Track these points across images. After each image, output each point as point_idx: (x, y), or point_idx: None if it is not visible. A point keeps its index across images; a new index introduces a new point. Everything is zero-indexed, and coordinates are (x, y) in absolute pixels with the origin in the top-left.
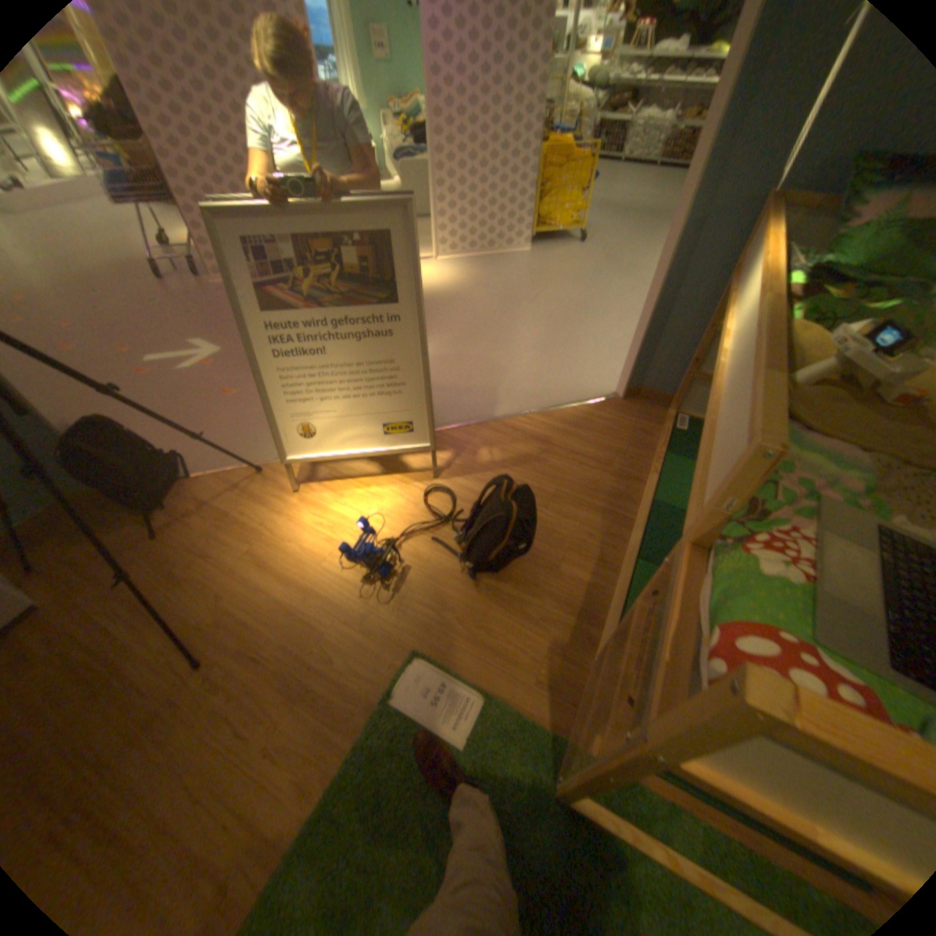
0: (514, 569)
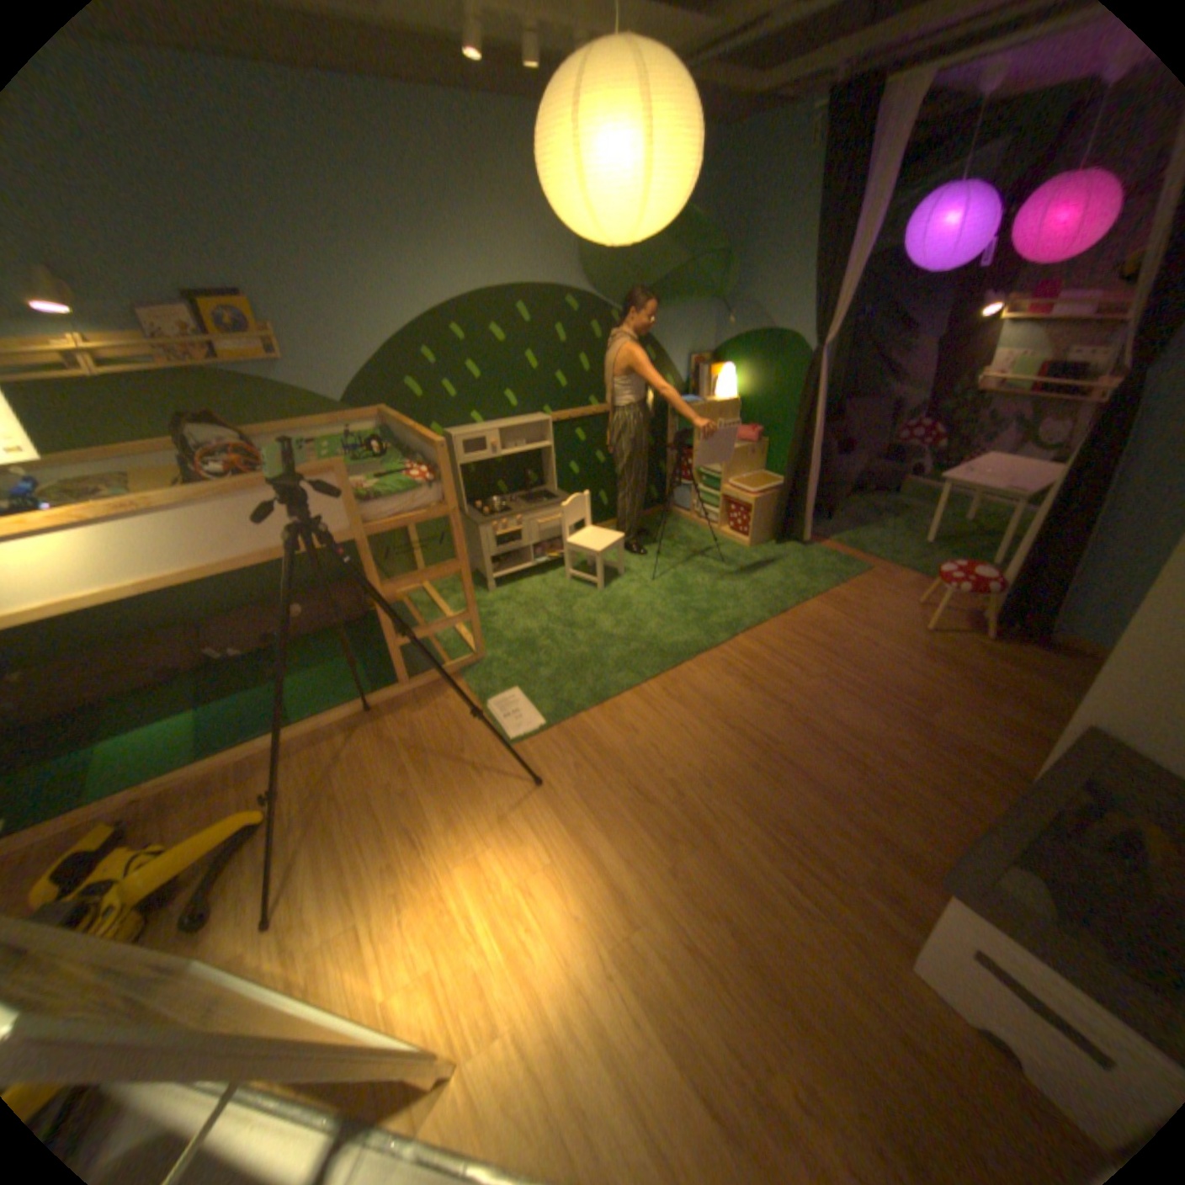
0: (378, 773)
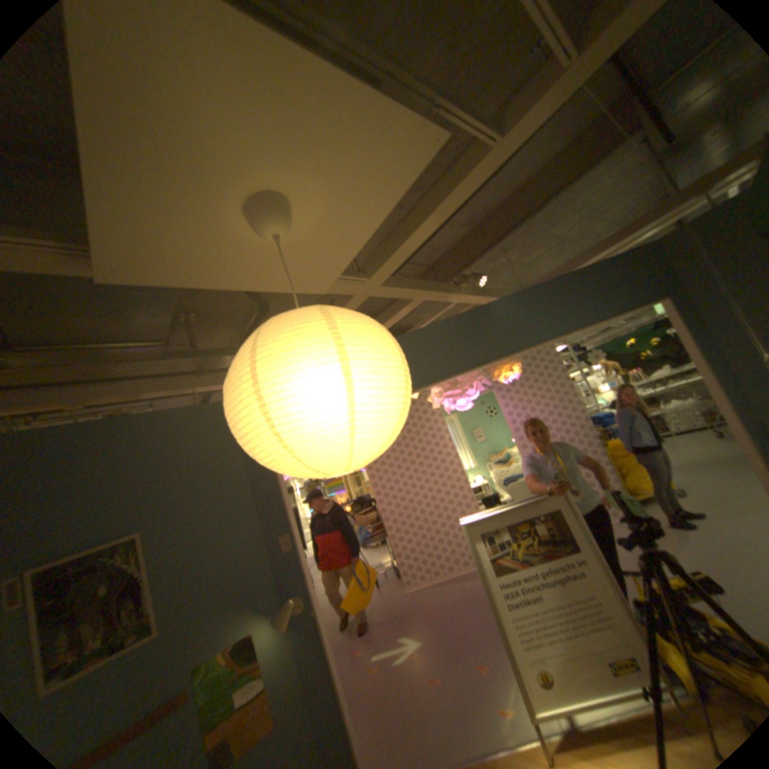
0: None
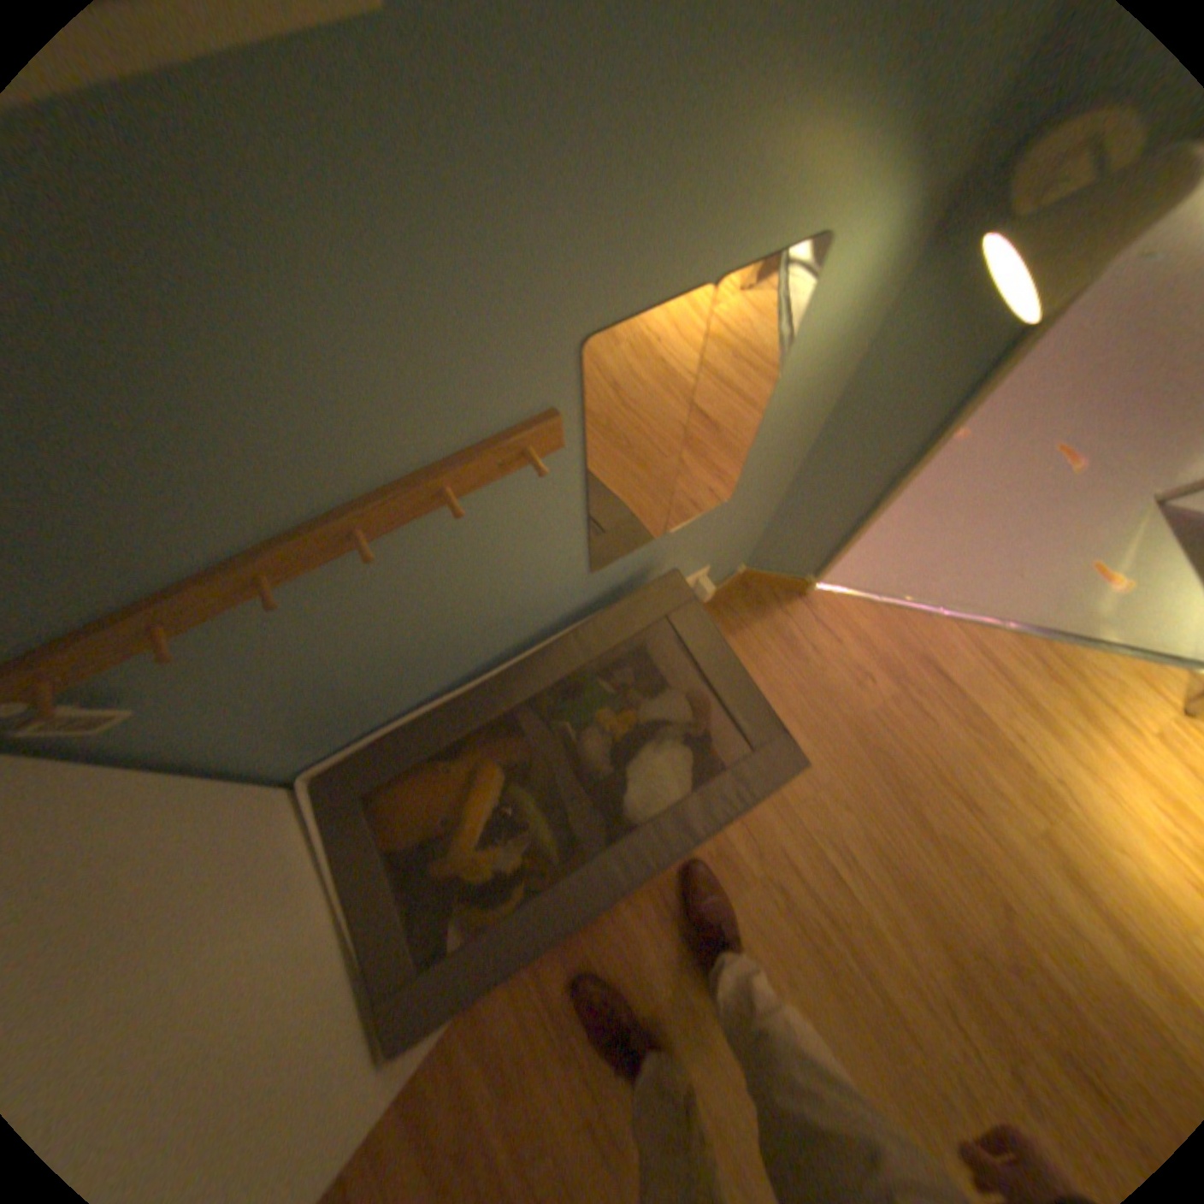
0: None
